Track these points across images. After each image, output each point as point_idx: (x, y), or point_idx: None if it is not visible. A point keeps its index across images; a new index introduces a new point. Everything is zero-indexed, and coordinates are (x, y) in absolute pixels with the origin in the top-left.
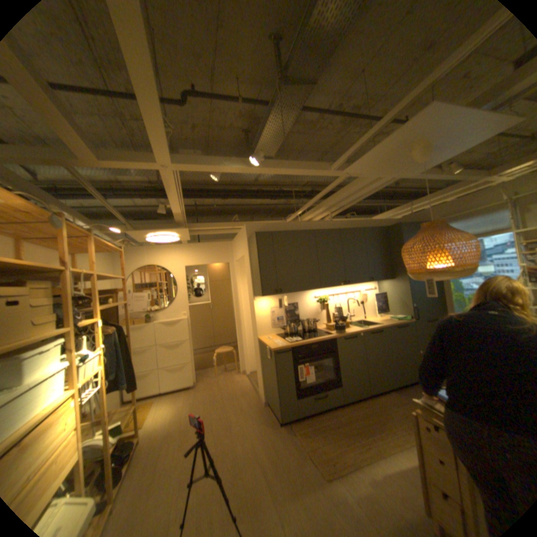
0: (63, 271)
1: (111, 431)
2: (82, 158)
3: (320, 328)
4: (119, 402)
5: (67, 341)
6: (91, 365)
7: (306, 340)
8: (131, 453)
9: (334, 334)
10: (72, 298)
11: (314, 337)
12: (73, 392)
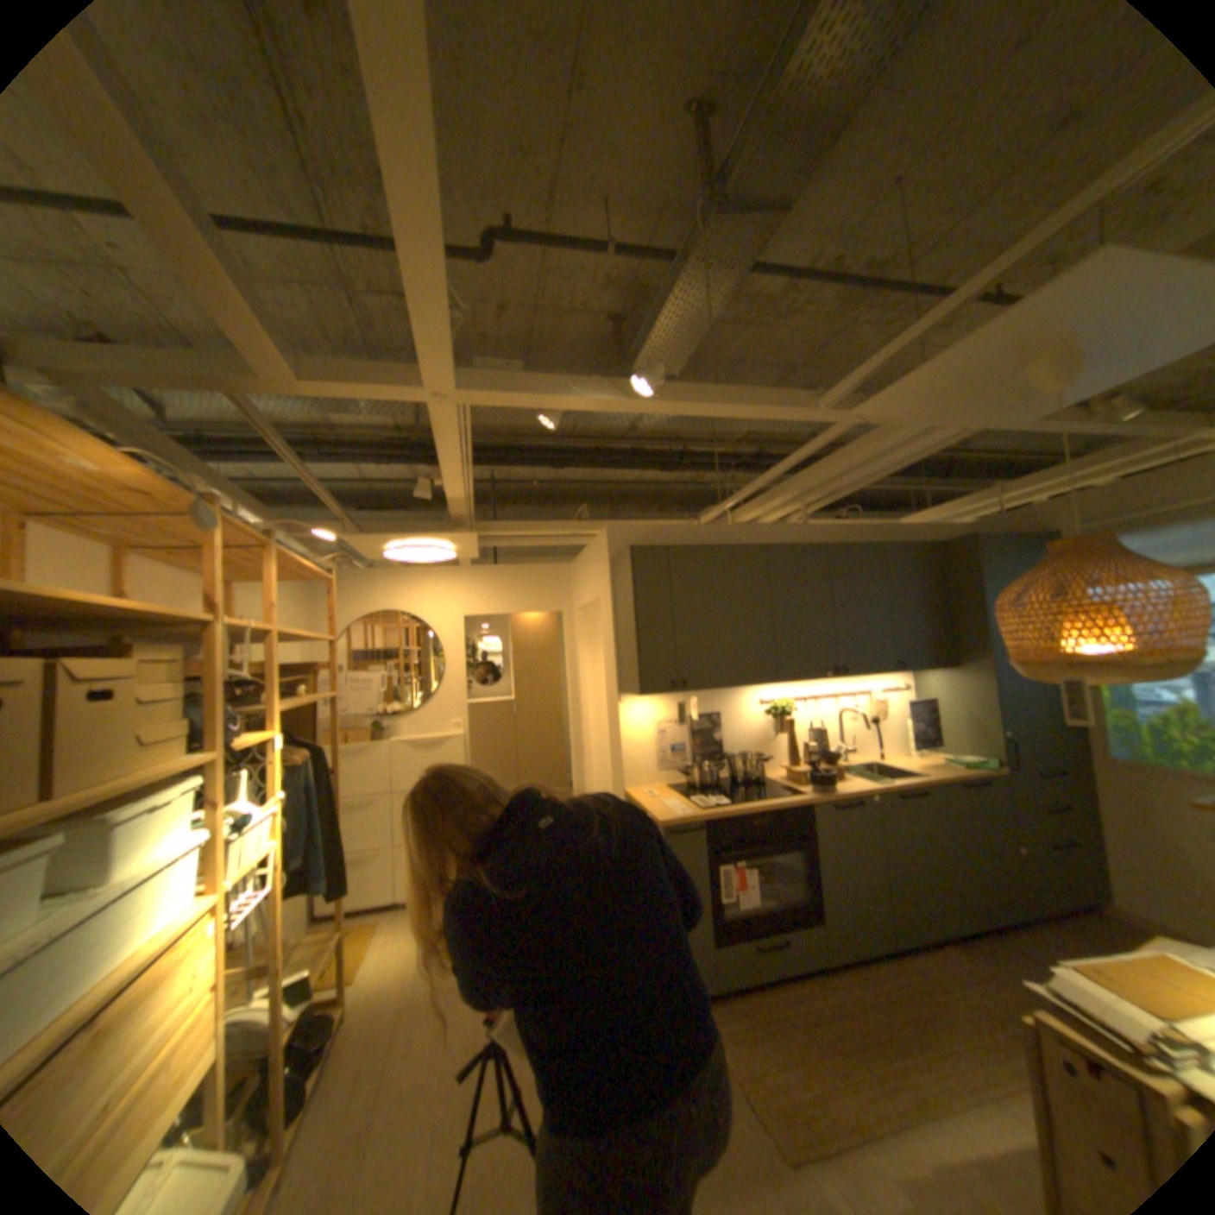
0: (210, 623)
1: (288, 988)
2: (264, 375)
3: (773, 777)
4: (305, 917)
5: (209, 782)
6: (254, 838)
7: (741, 805)
8: (327, 1043)
9: (808, 793)
10: (223, 682)
11: (760, 798)
12: (215, 901)
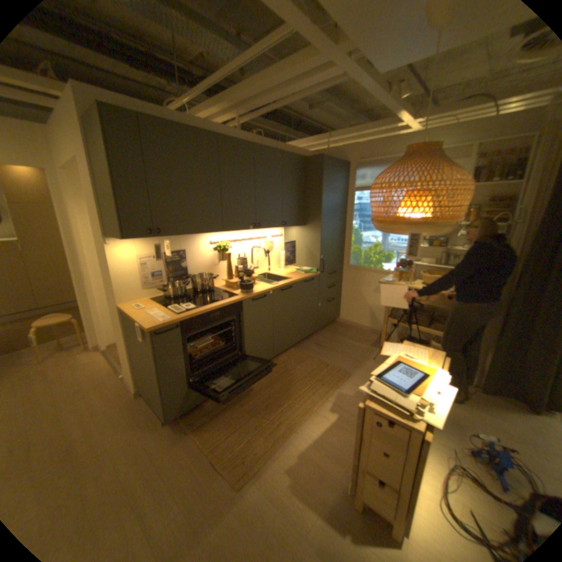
0: None
1: None
2: None
3: (217, 285)
4: None
5: None
6: None
7: (201, 307)
8: None
9: (238, 294)
10: None
11: (212, 300)
12: None
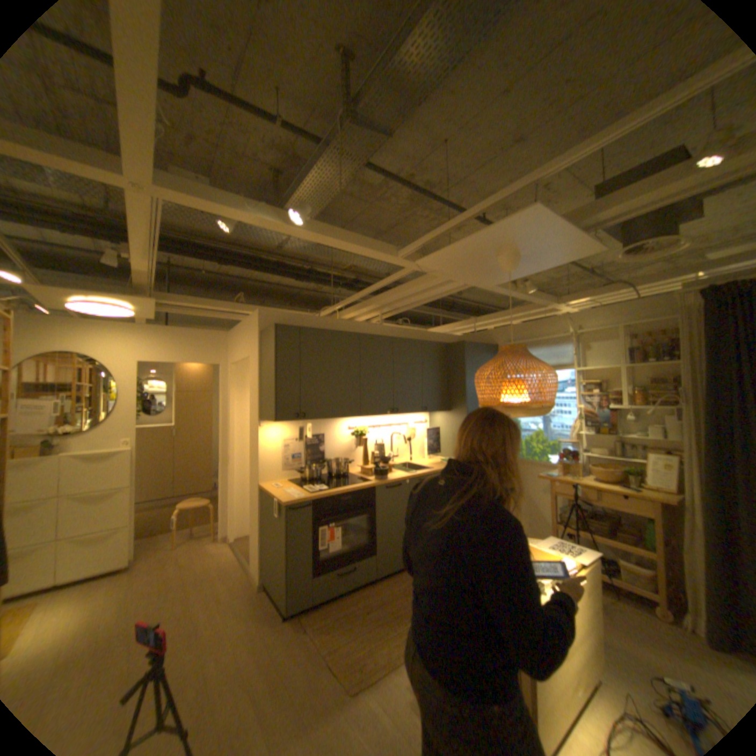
0: None
1: None
2: None
3: (352, 472)
4: None
5: None
6: None
7: (334, 489)
8: None
9: (372, 480)
10: None
11: (345, 484)
12: None
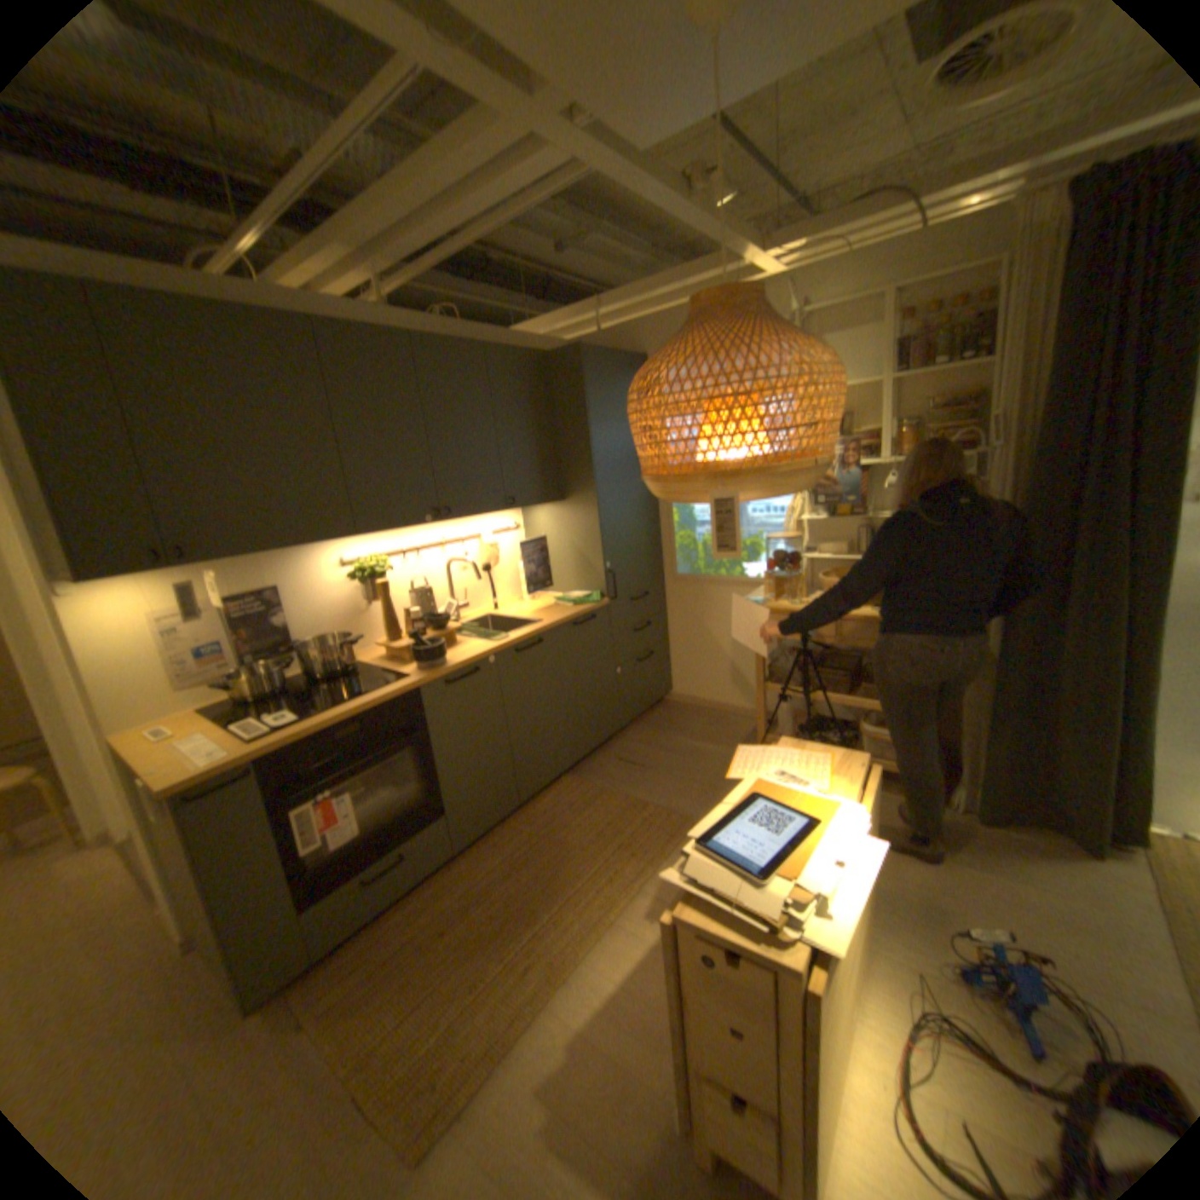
0: None
1: None
2: None
3: (369, 658)
4: None
5: None
6: None
7: (315, 718)
8: None
9: (412, 674)
10: None
11: (346, 697)
12: None
